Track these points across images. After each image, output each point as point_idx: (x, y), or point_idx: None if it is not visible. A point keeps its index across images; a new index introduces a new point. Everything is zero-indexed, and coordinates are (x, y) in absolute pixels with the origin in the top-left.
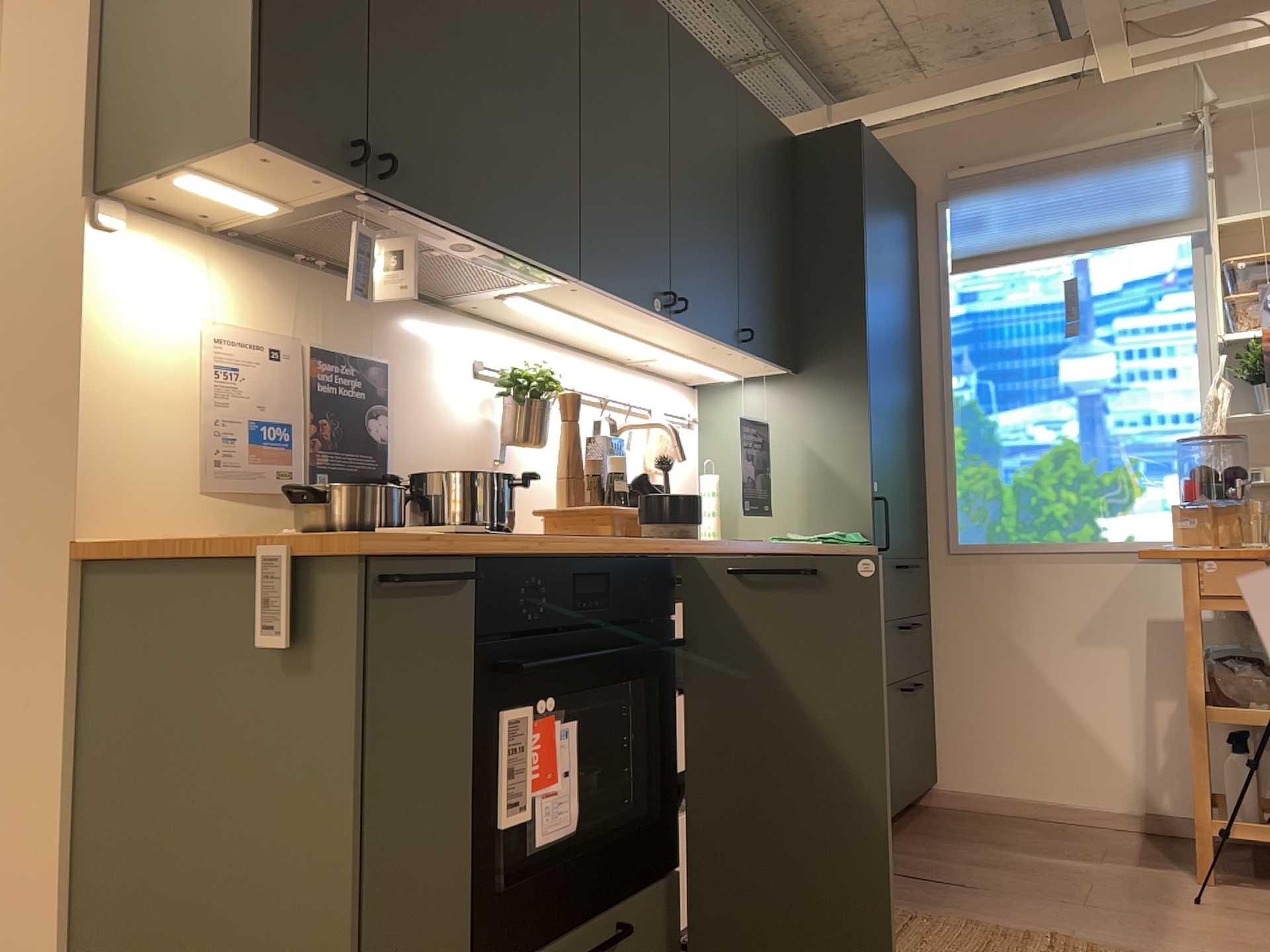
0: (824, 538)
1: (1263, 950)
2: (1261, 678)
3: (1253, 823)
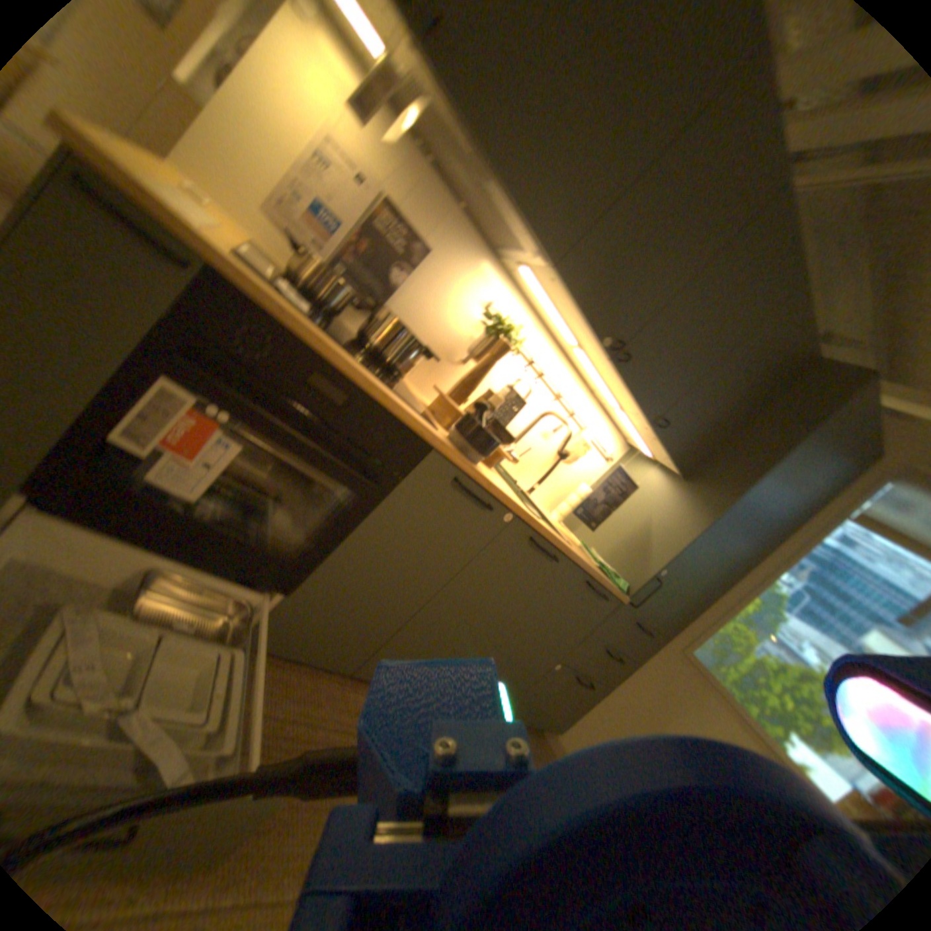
0: (601, 562)
1: None
2: None
3: None
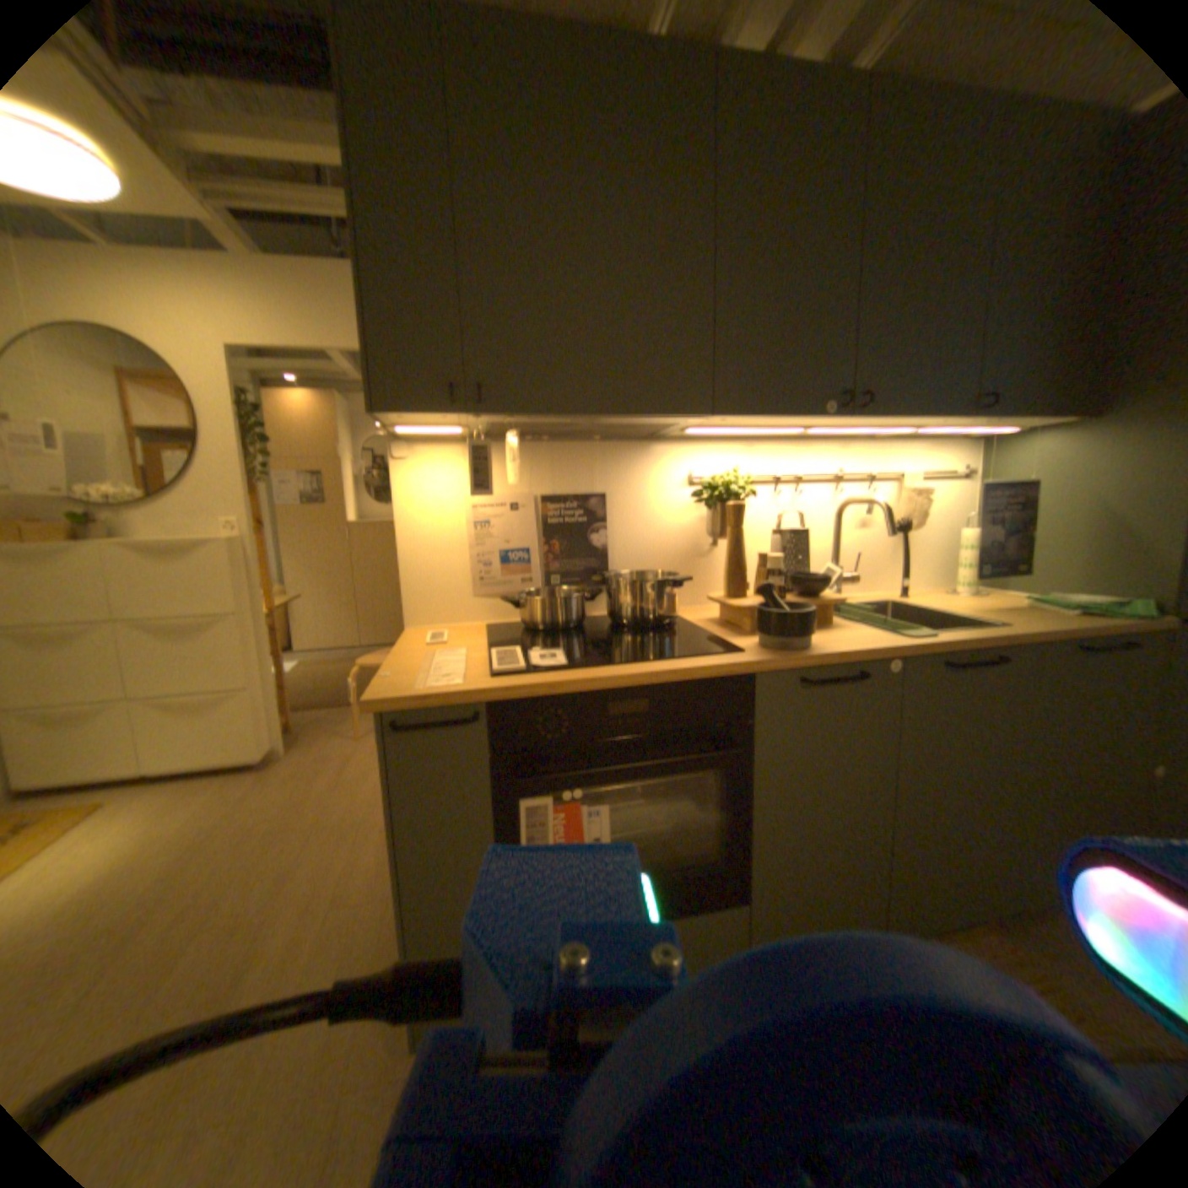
0: (1084, 605)
1: None
2: None
3: None
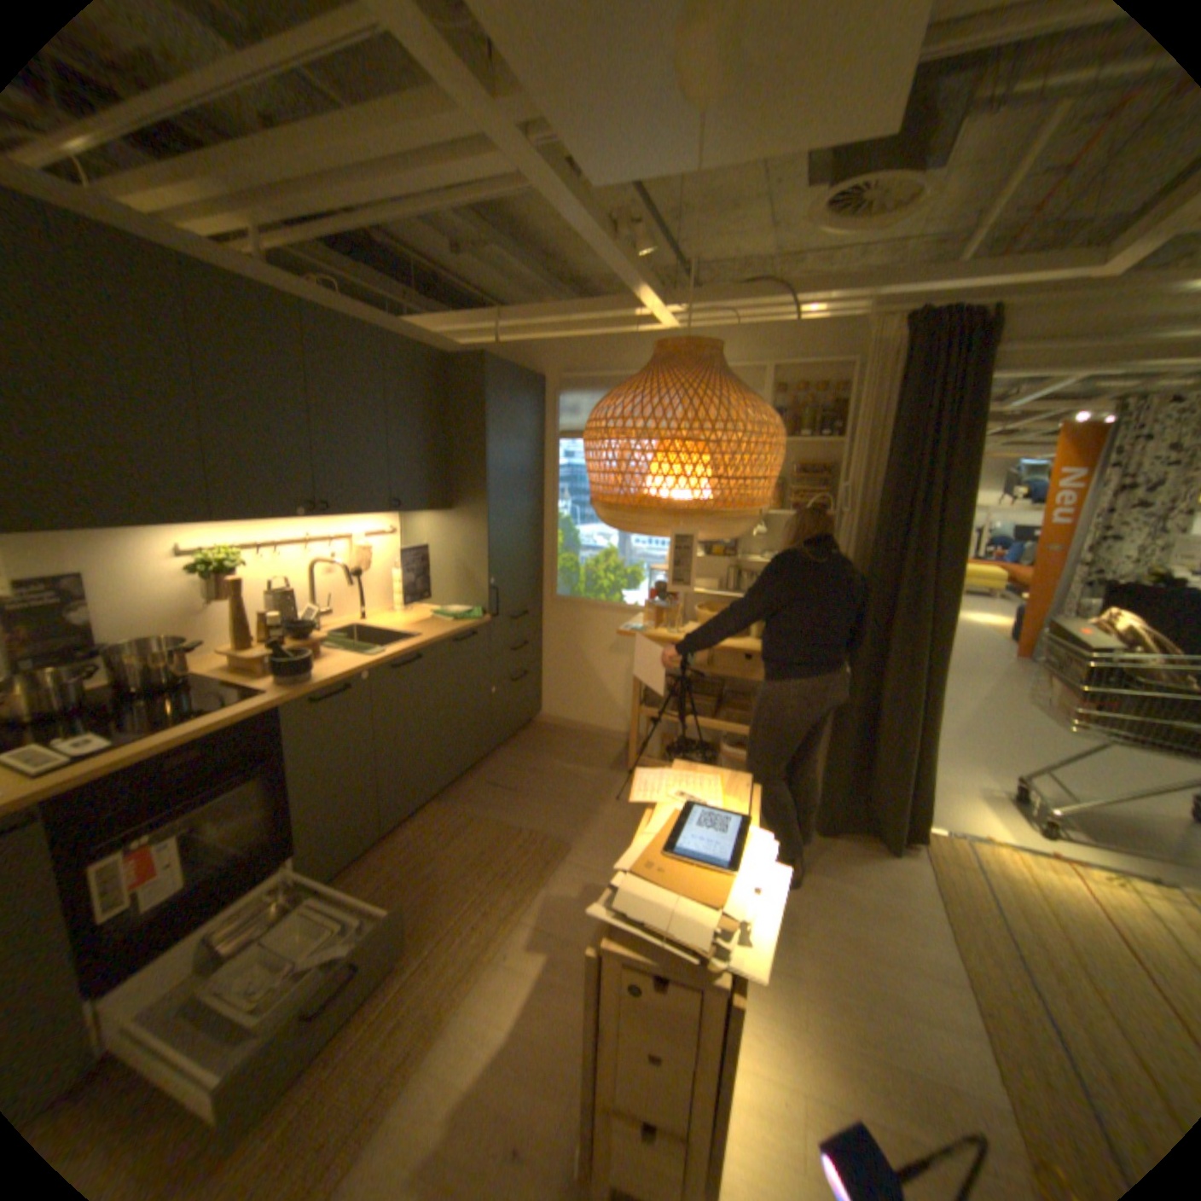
0: (455, 616)
1: (623, 837)
2: (663, 698)
3: (655, 758)
